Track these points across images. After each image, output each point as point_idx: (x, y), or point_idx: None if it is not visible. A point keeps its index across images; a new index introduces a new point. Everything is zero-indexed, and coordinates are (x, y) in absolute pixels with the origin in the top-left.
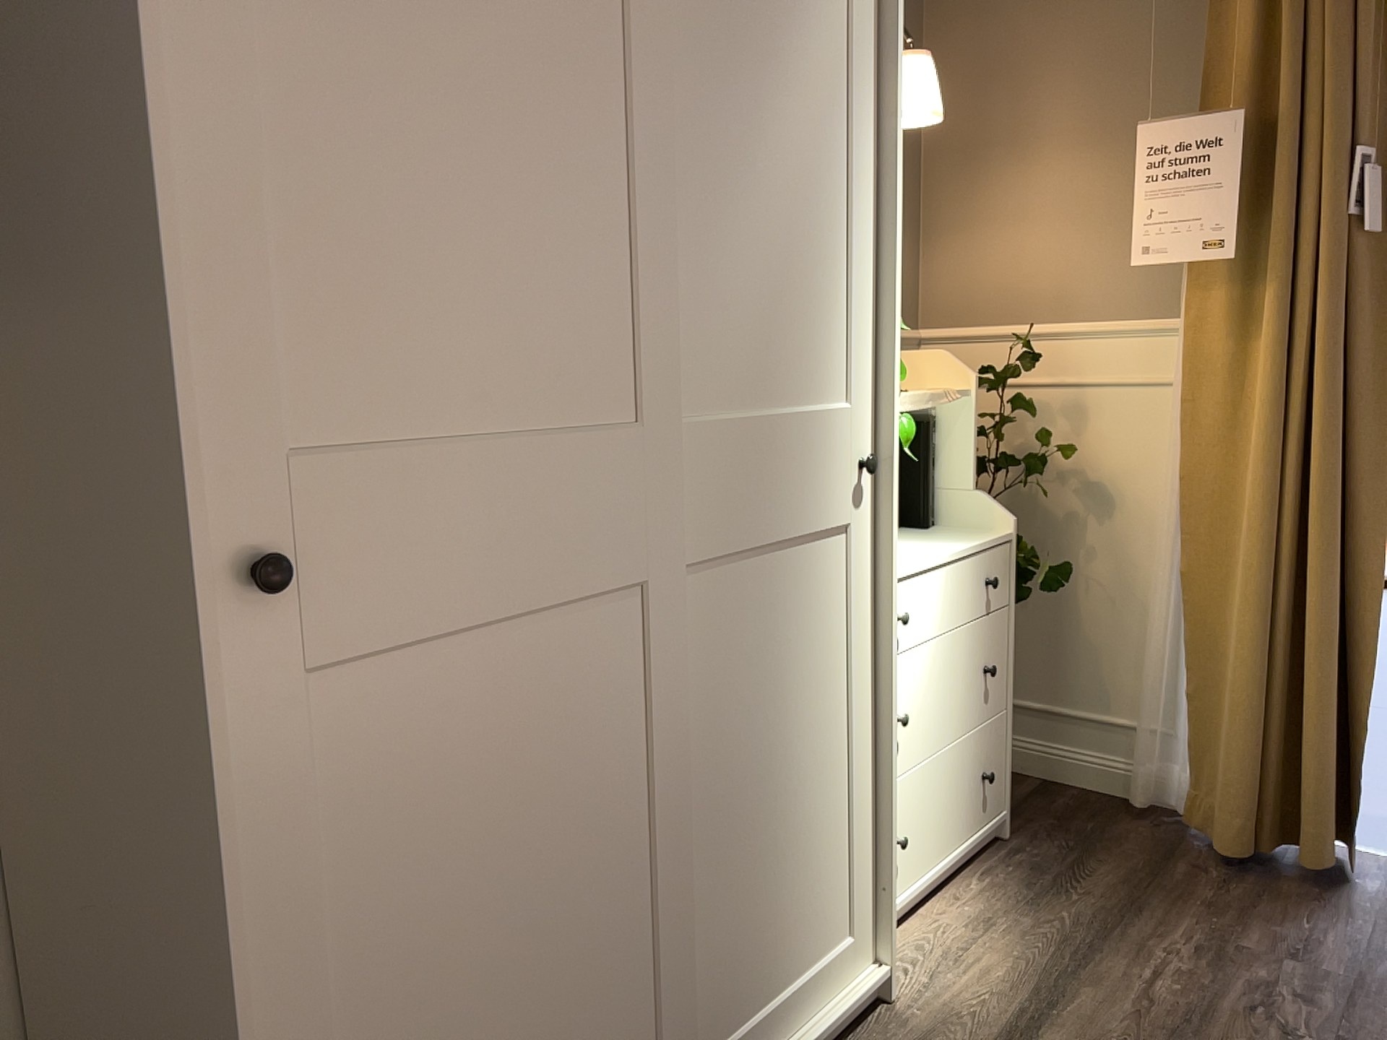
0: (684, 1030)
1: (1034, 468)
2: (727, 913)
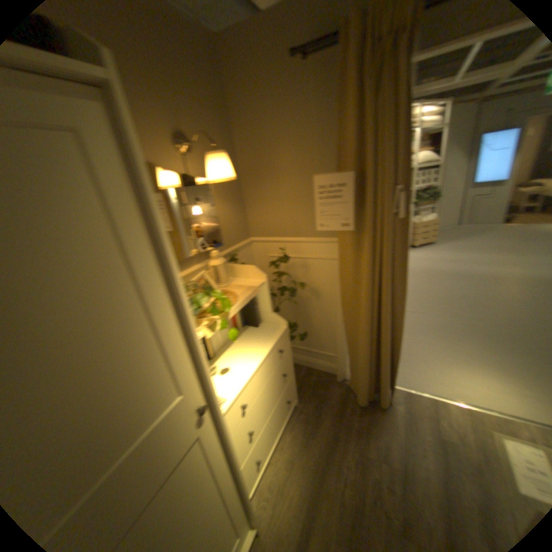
0: None
1: (295, 291)
2: None
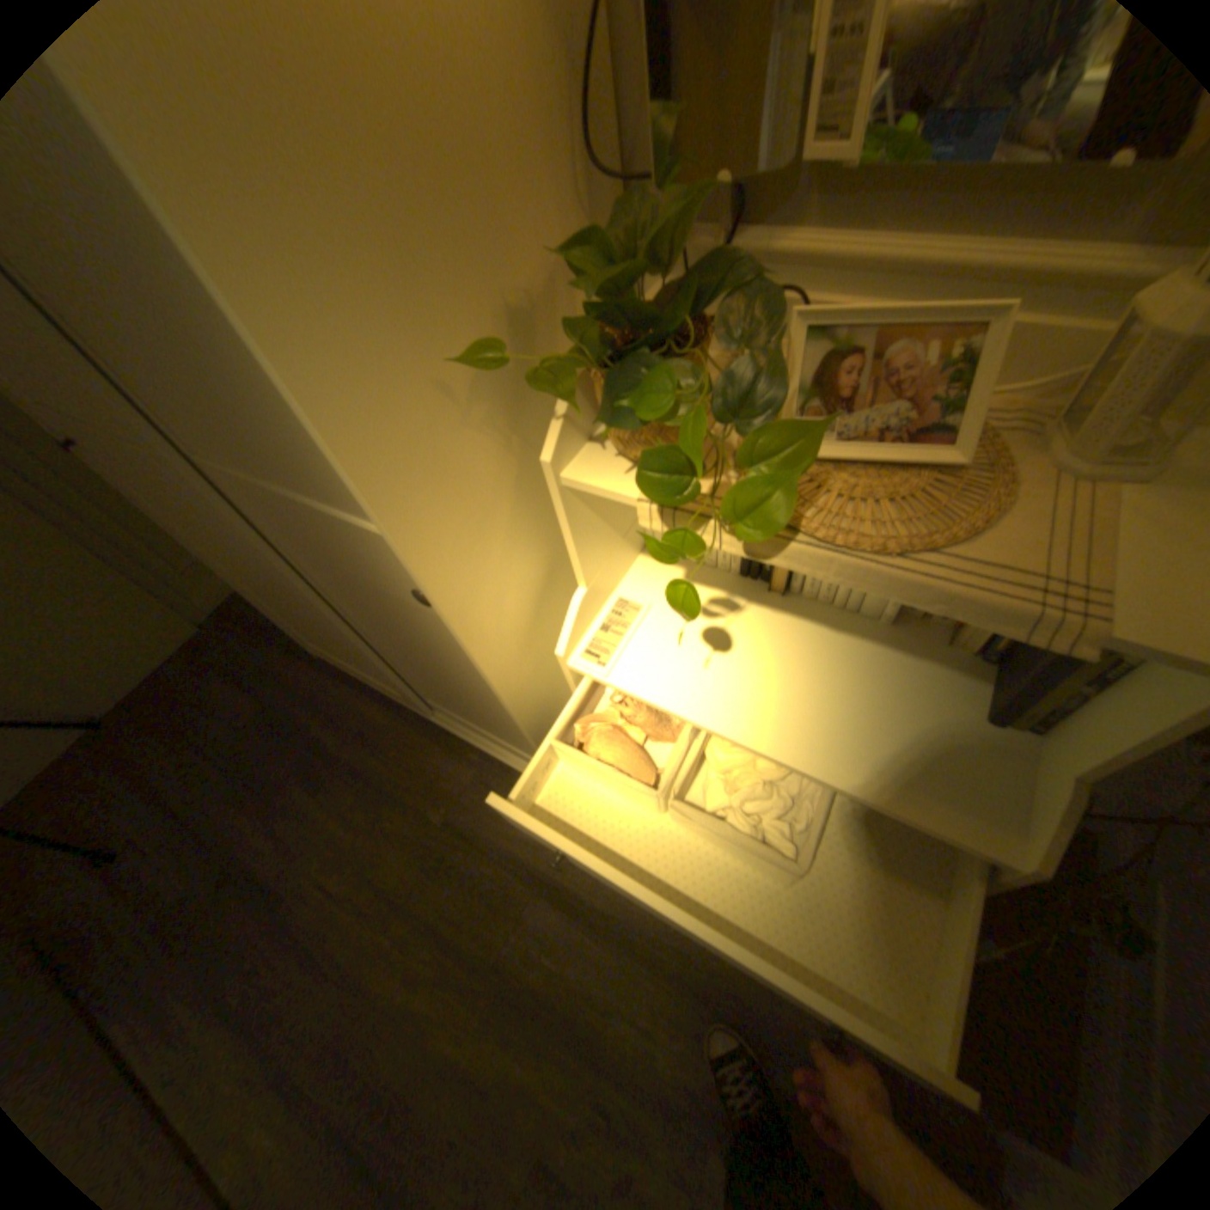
0: (397, 690)
1: None
2: (427, 686)
